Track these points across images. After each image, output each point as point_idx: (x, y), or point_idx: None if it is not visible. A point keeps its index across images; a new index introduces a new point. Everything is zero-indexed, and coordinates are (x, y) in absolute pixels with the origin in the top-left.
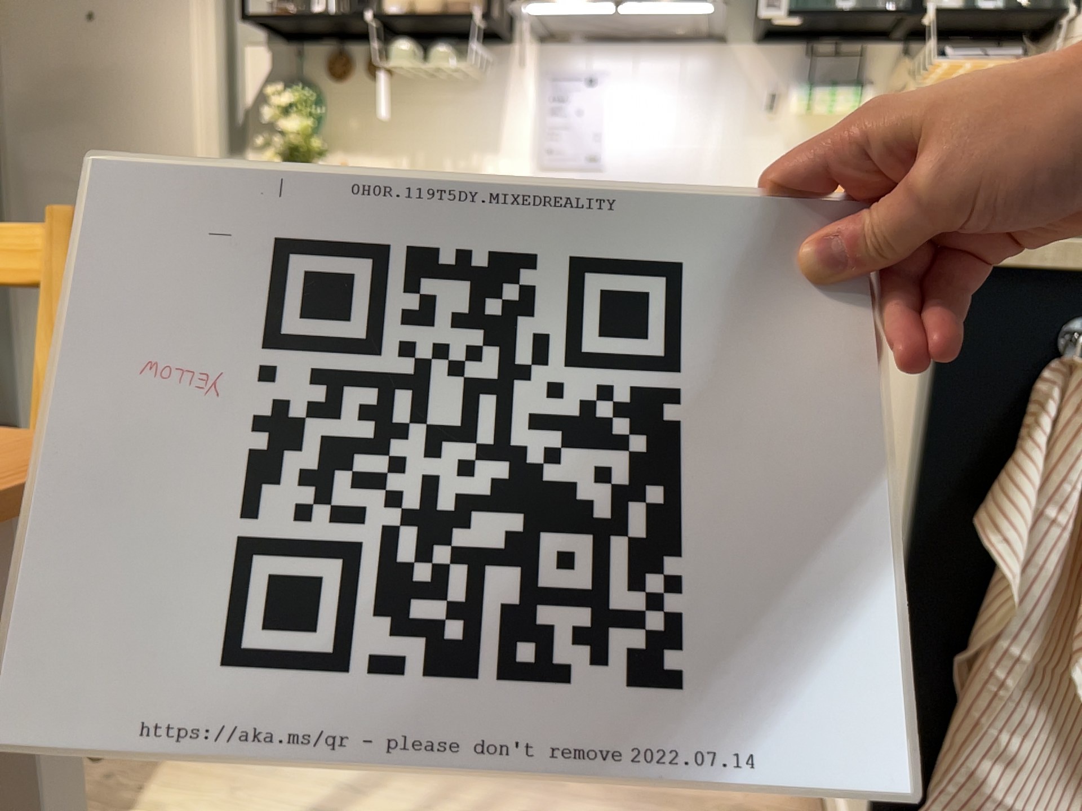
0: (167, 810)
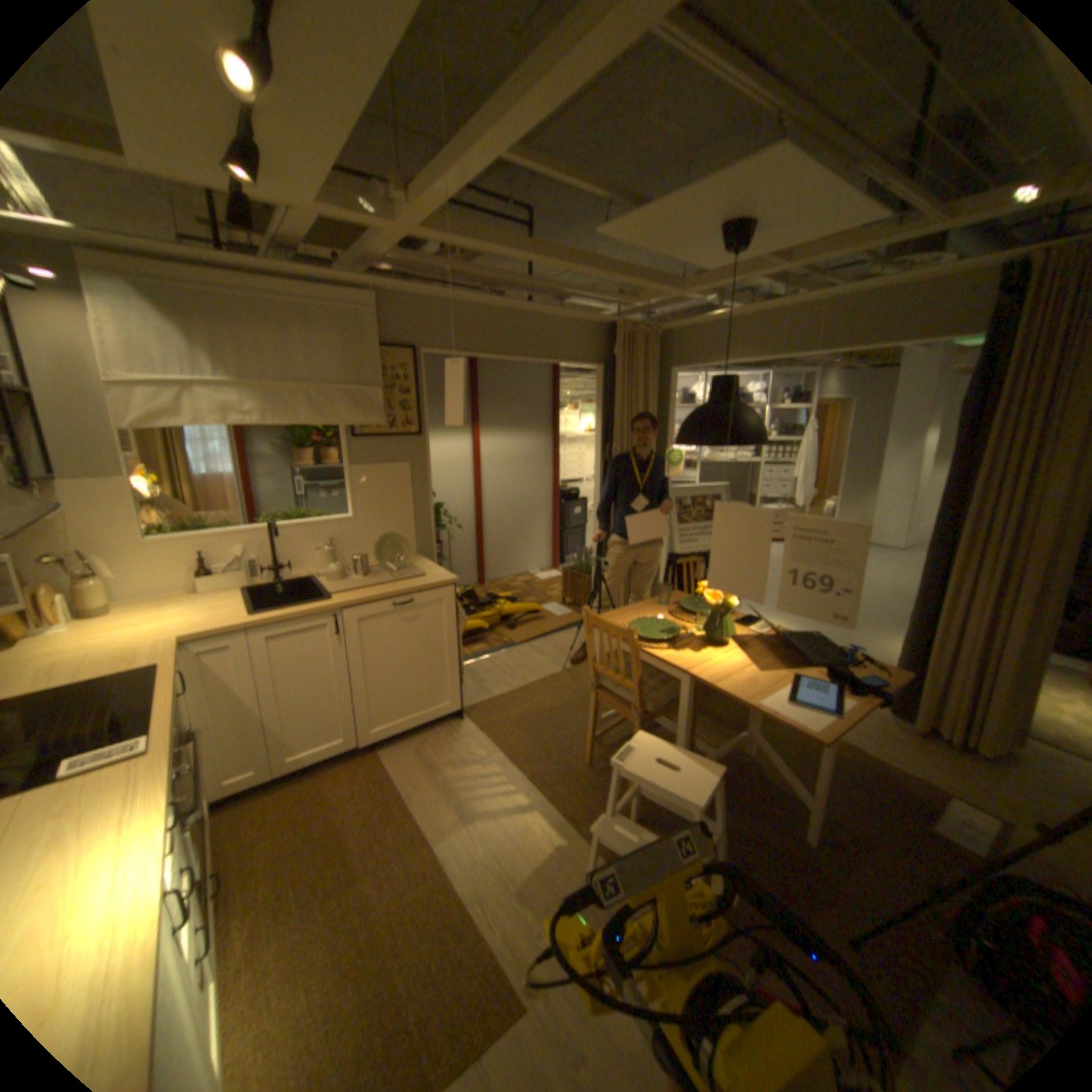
0: (542, 851)
